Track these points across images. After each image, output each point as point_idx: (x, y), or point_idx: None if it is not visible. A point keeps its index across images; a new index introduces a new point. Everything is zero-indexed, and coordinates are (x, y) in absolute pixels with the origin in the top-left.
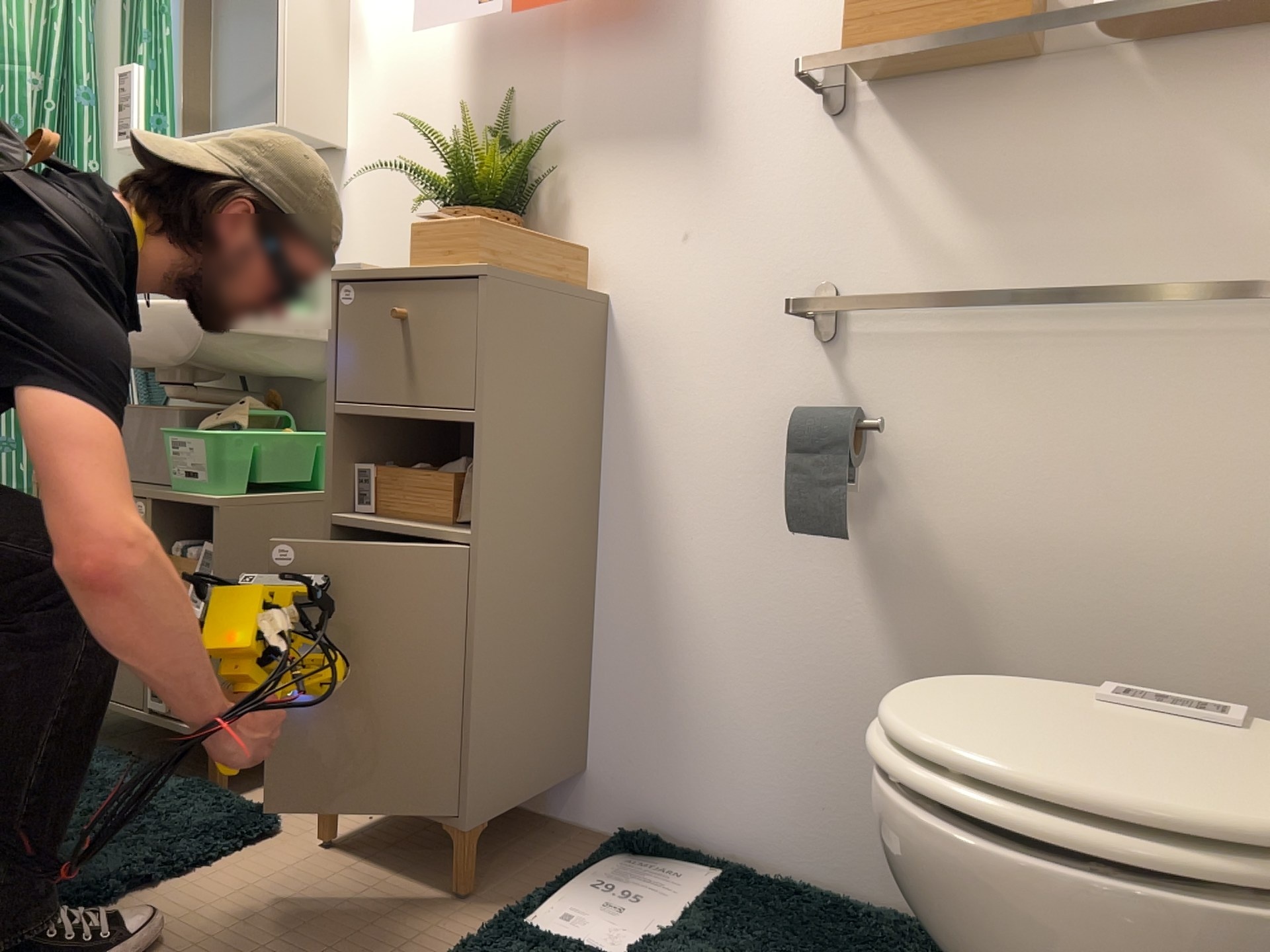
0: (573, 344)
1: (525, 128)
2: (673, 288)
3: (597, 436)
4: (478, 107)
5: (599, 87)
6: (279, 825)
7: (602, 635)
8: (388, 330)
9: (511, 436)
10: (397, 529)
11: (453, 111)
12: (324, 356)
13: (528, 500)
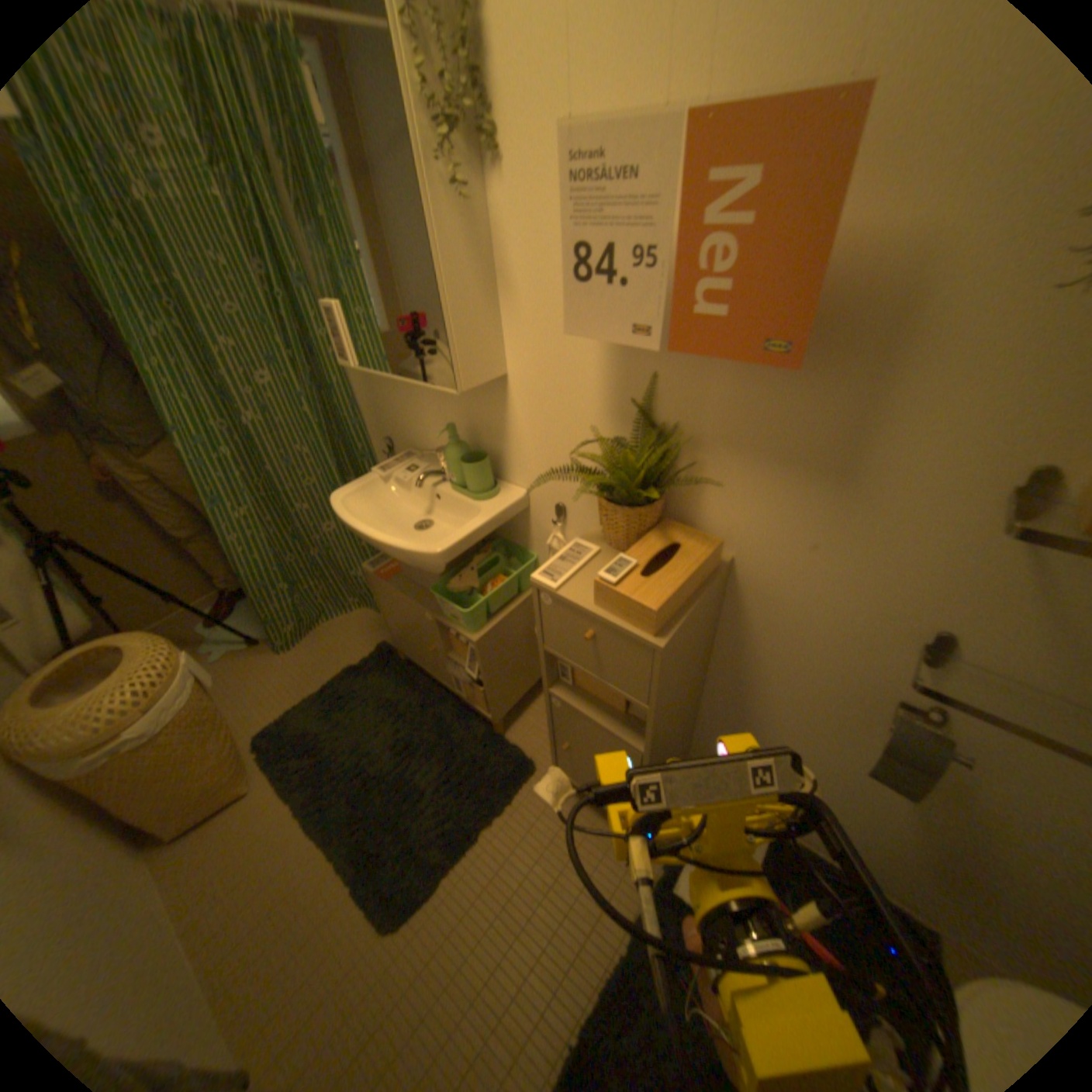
0: (708, 612)
1: (664, 405)
2: (795, 575)
3: (713, 634)
4: (619, 372)
5: (747, 394)
6: (532, 773)
7: (704, 715)
8: (576, 631)
9: (668, 703)
10: (589, 719)
11: (594, 368)
12: (509, 516)
13: (674, 712)
